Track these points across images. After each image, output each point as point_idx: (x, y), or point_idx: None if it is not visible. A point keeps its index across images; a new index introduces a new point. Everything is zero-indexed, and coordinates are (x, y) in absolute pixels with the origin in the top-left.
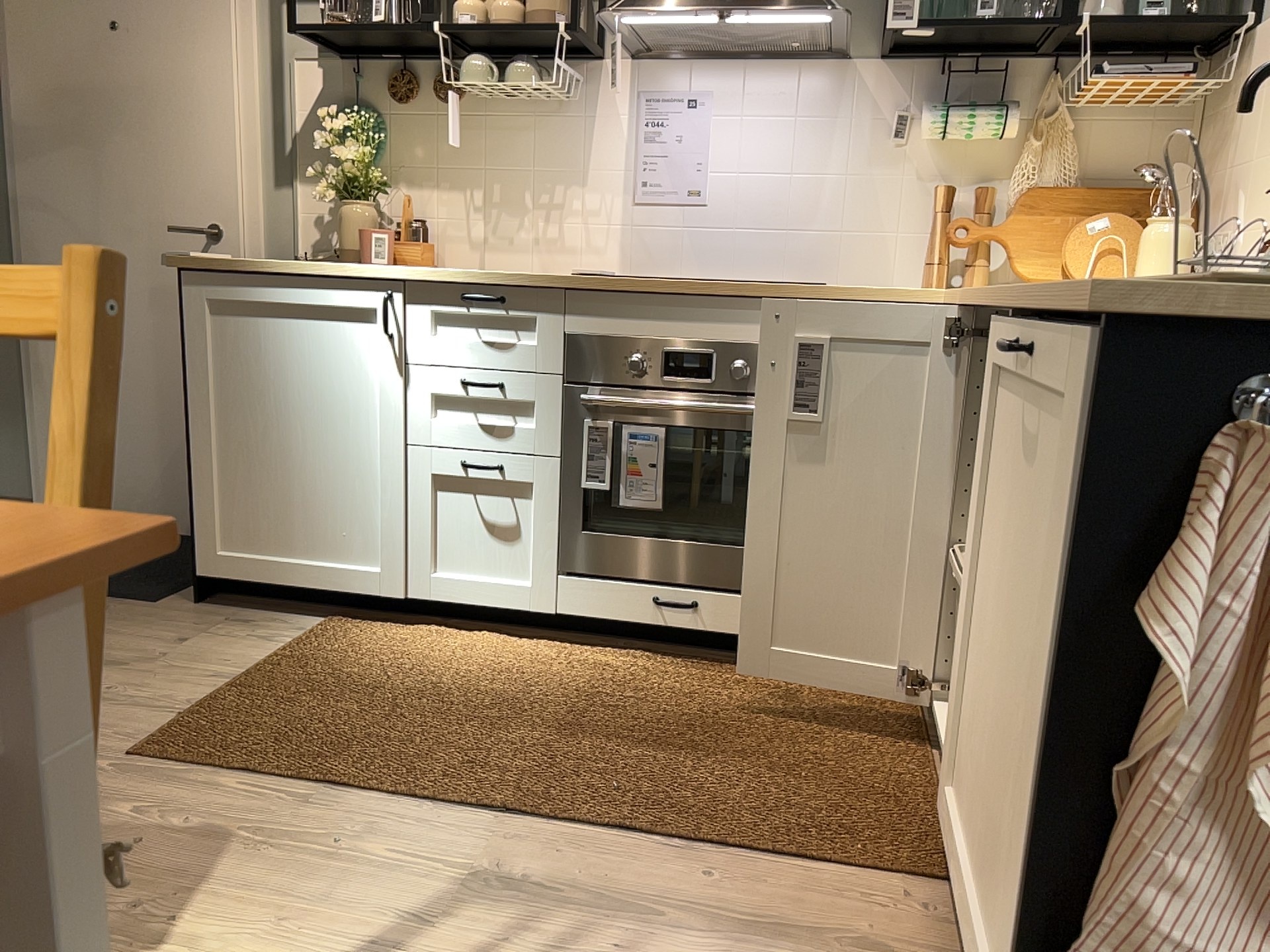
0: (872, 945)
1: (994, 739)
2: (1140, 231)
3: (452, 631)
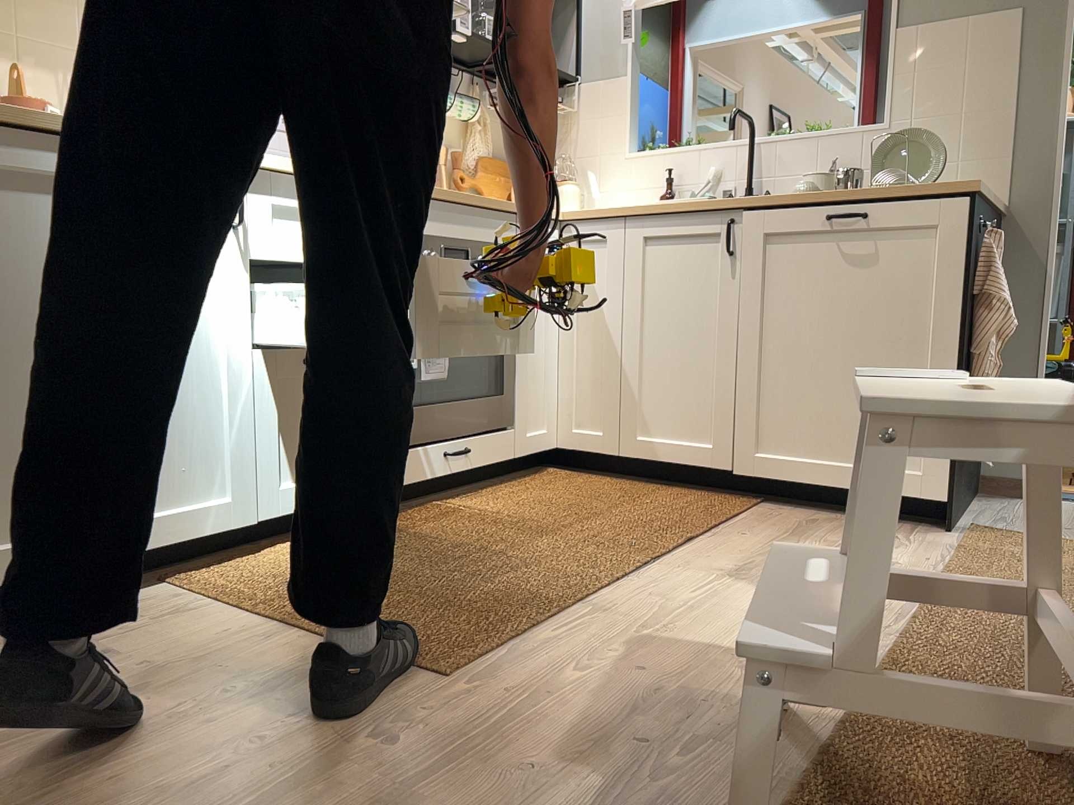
0: (801, 518)
1: (817, 396)
2: (566, 186)
3: (288, 543)
